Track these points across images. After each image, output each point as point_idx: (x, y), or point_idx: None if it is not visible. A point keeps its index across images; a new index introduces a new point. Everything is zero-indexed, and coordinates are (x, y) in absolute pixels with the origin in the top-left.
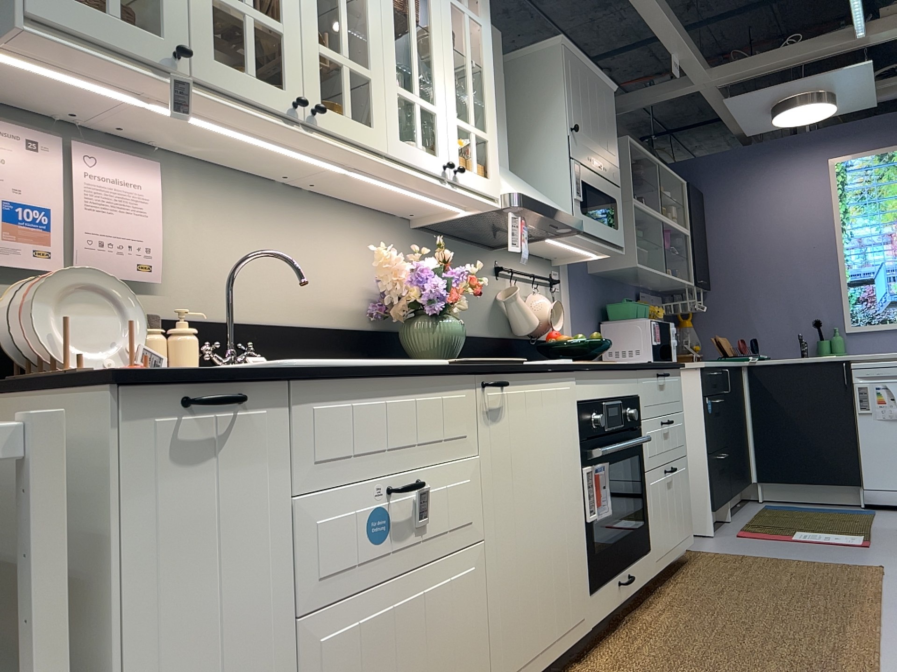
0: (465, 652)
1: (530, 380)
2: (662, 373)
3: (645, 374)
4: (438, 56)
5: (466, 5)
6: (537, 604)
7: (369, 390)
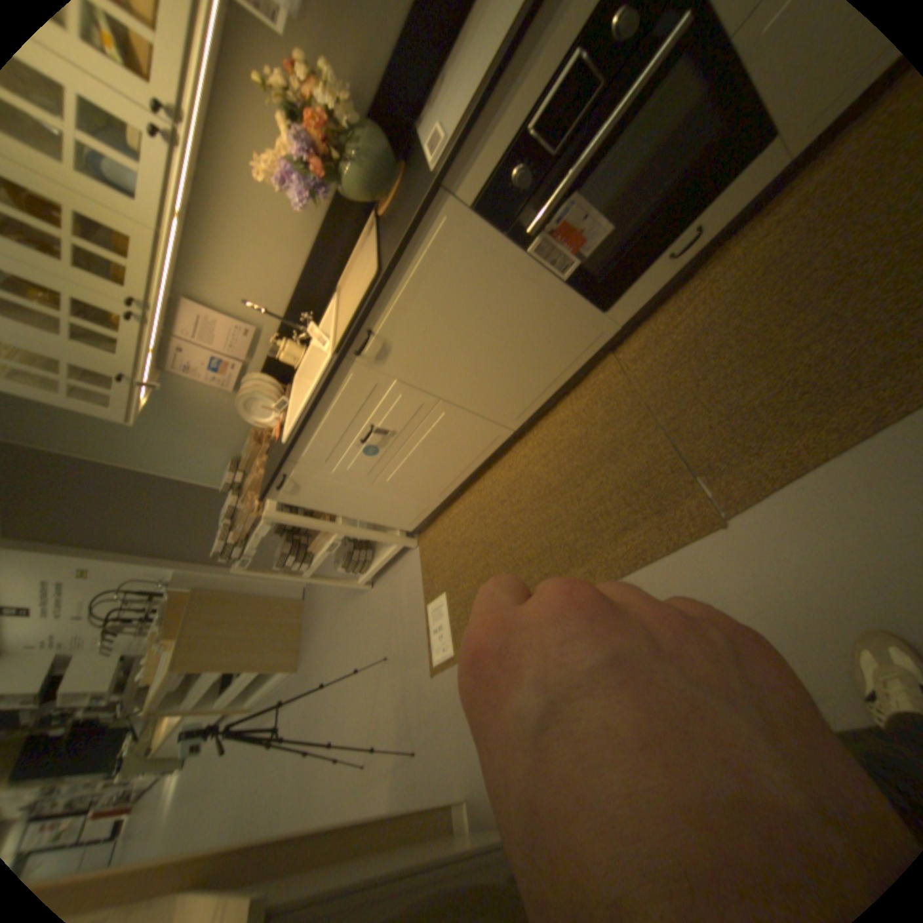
0: (470, 434)
1: (390, 292)
2: None
3: None
4: None
5: None
6: (524, 376)
7: (311, 430)
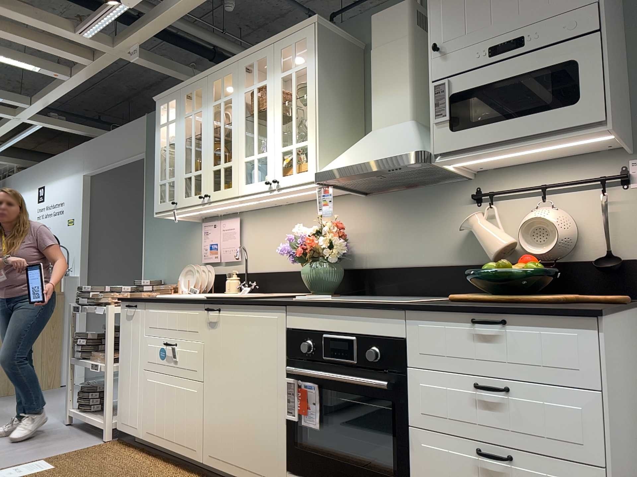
0: (190, 423)
1: (238, 309)
2: (483, 319)
3: (424, 317)
4: (269, 121)
5: (292, 66)
6: (233, 437)
7: (163, 306)
